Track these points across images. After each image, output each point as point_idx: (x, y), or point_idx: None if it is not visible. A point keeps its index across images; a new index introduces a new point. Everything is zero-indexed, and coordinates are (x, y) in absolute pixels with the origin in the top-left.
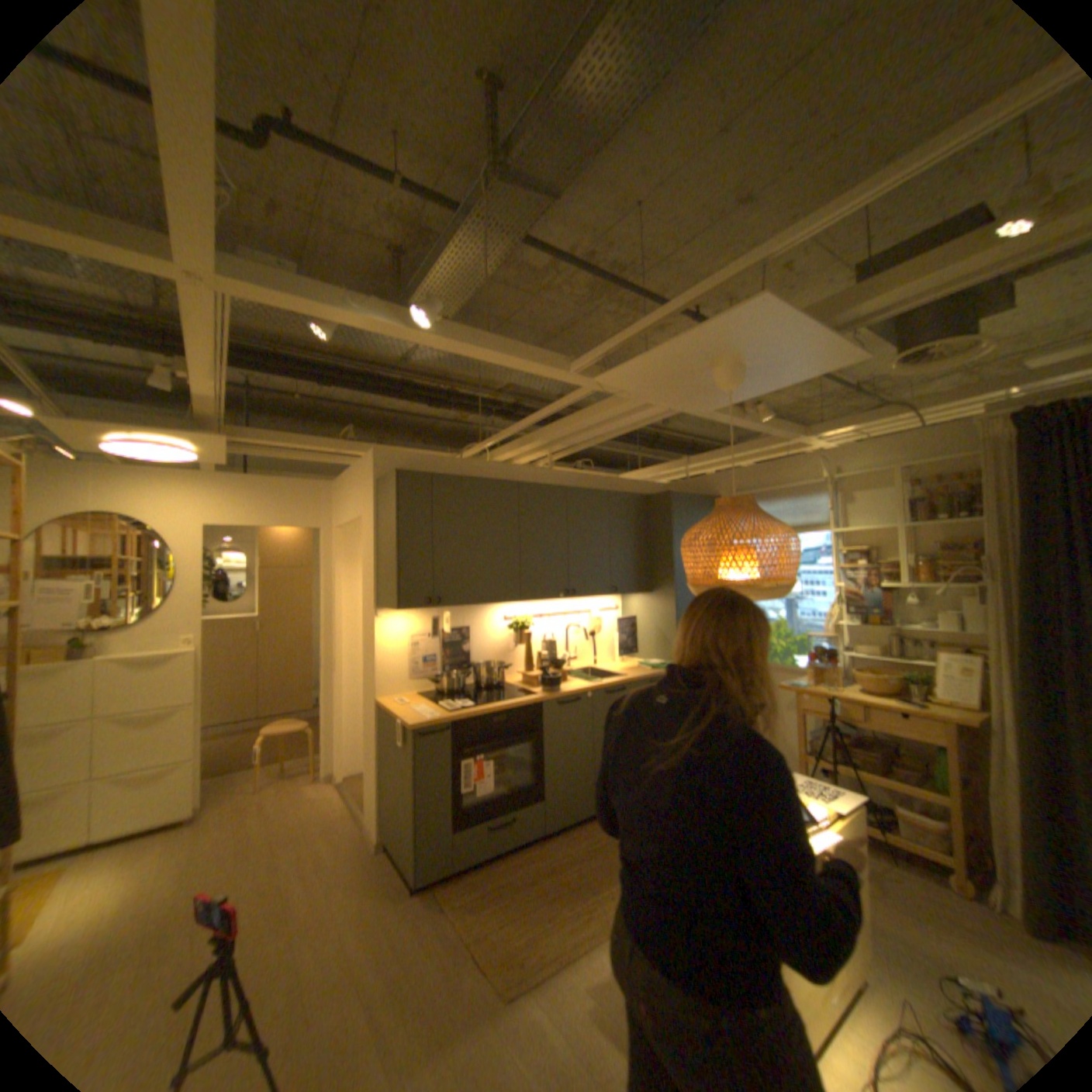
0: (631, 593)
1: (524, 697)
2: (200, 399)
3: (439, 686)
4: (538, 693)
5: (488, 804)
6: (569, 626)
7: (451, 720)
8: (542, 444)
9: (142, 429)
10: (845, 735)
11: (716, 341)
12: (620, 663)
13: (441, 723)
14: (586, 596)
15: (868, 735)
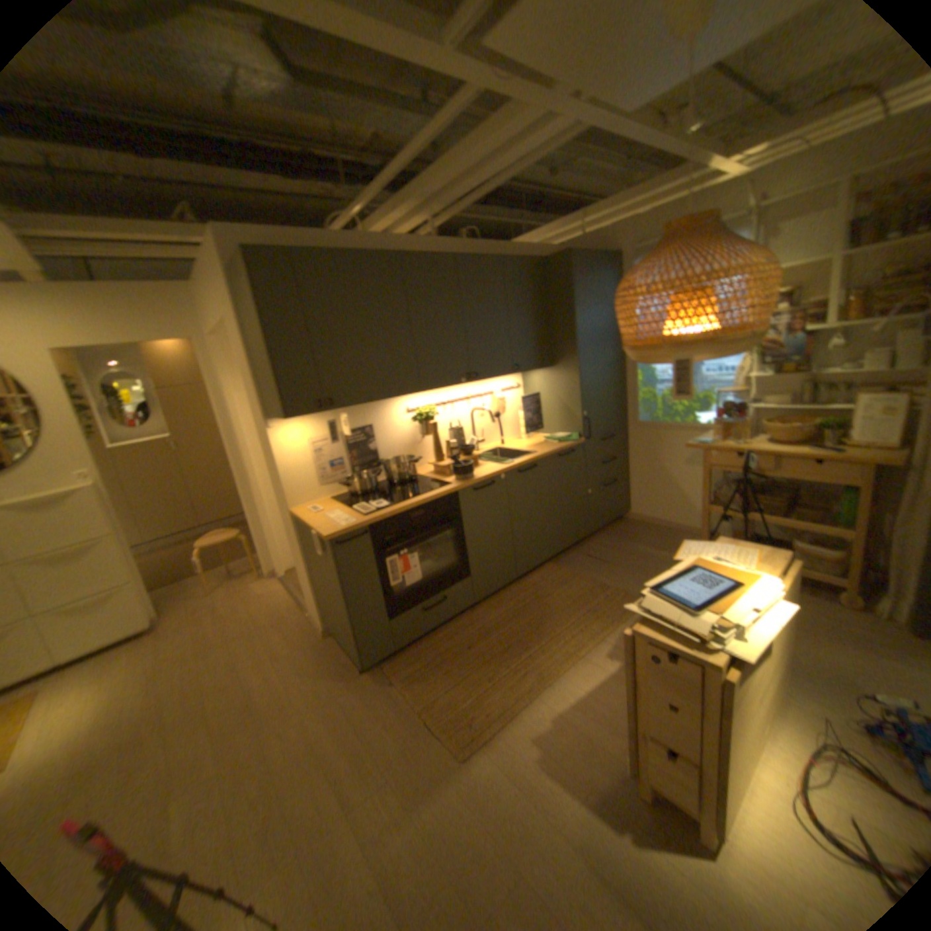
0: (533, 370)
1: (439, 489)
2: None
3: (352, 487)
4: (453, 482)
5: (418, 587)
6: (474, 411)
7: (368, 523)
8: (421, 204)
9: None
10: (746, 482)
11: None
12: (527, 440)
13: (358, 527)
14: (489, 378)
15: (765, 479)
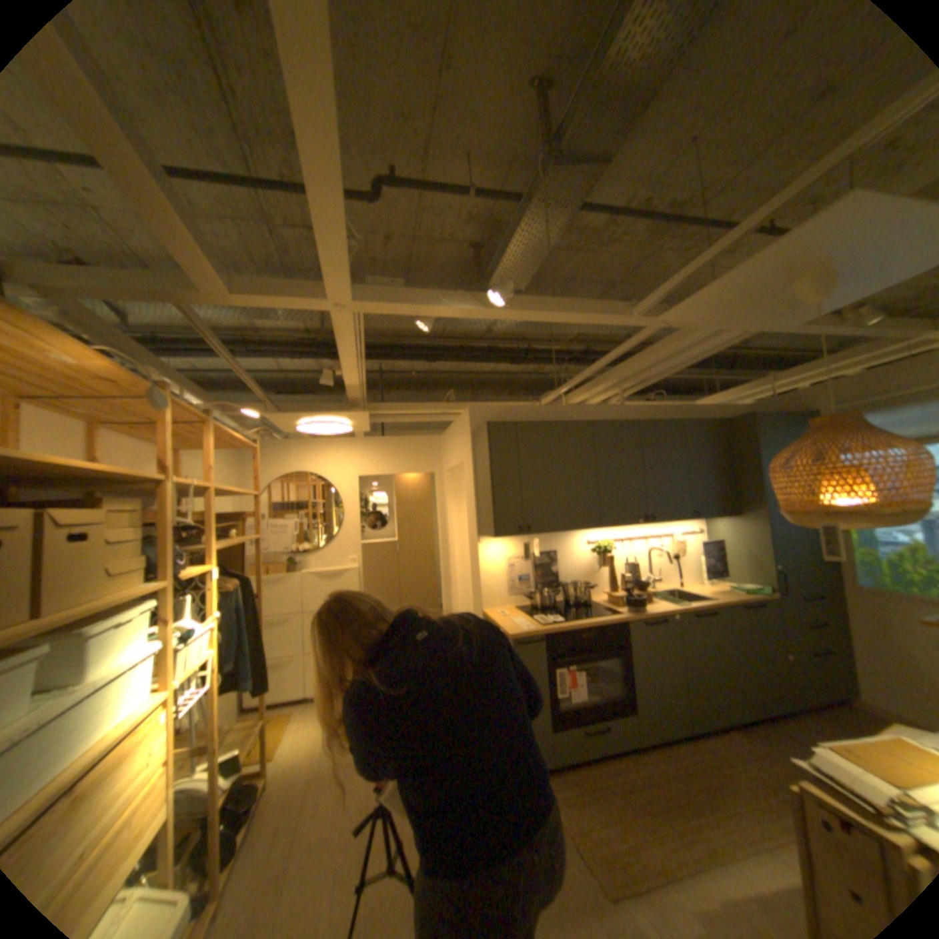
0: (717, 517)
1: (611, 616)
2: (350, 388)
3: (534, 601)
4: (625, 613)
5: (583, 711)
6: (651, 550)
7: (545, 633)
8: (613, 383)
9: (319, 414)
10: None
11: (794, 254)
12: (710, 587)
13: (537, 635)
14: (668, 521)
15: None
